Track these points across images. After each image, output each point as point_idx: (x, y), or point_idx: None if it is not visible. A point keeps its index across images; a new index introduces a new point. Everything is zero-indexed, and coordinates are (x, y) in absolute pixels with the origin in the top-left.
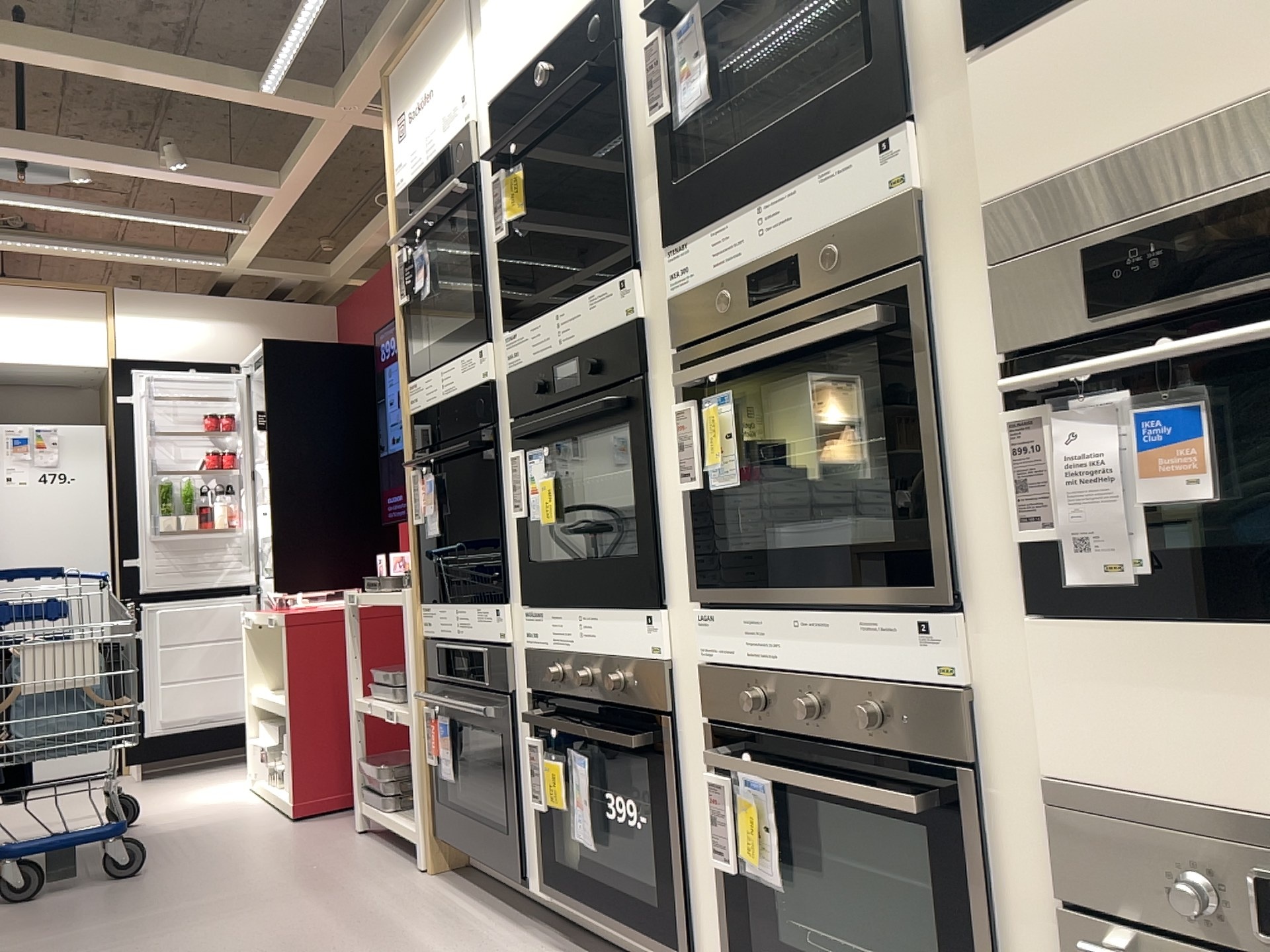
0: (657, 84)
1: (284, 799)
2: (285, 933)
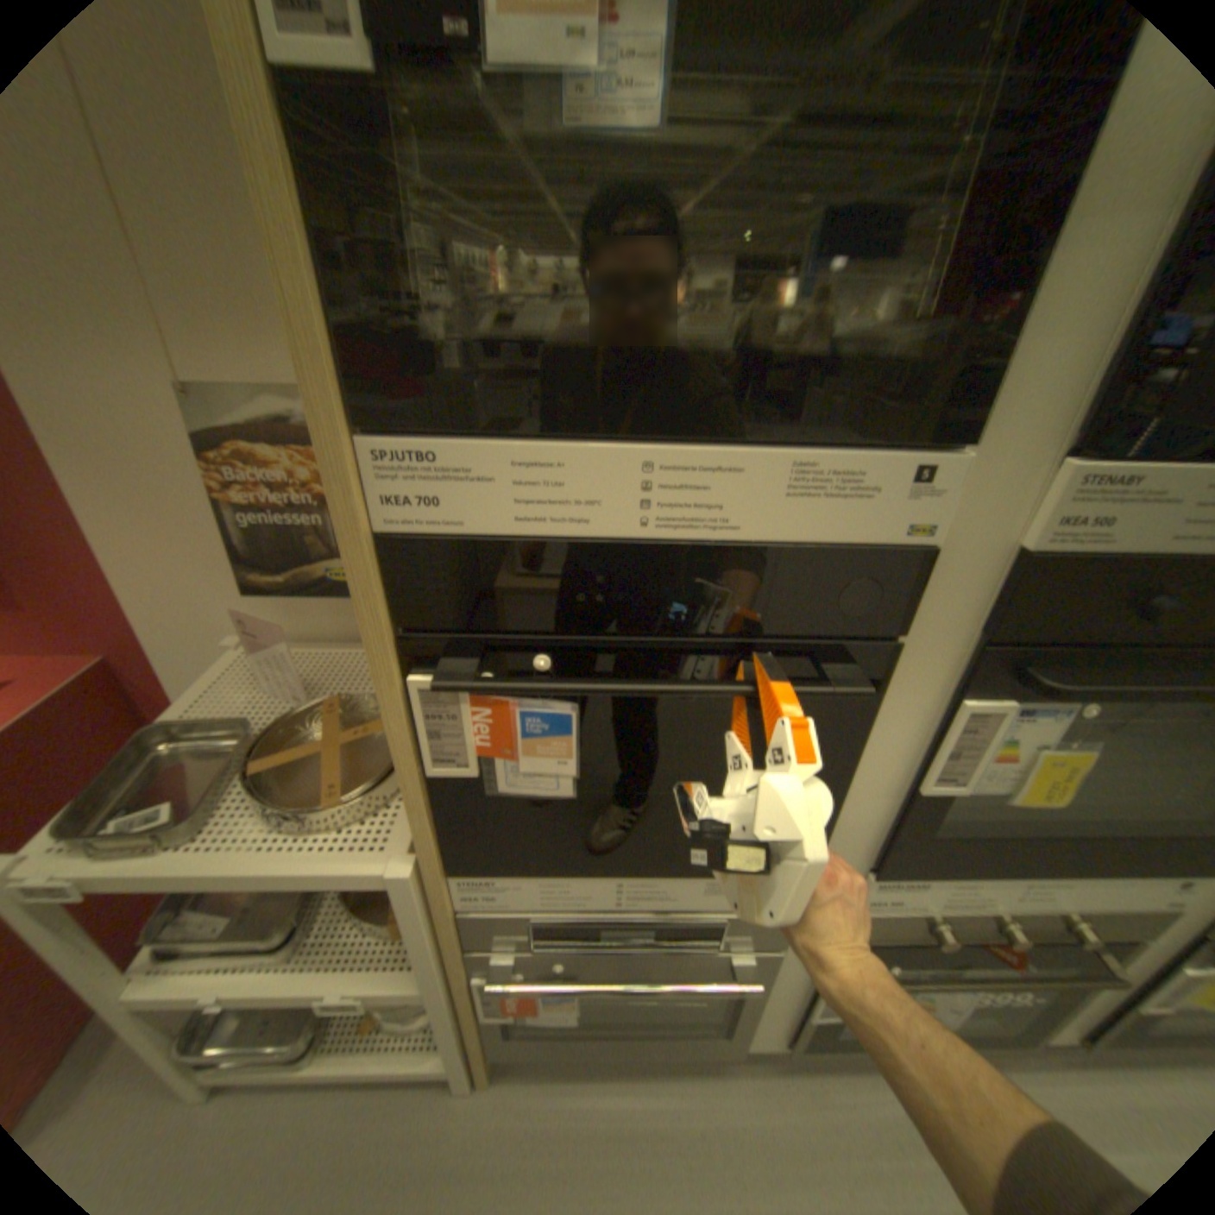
0: None
1: None
2: None
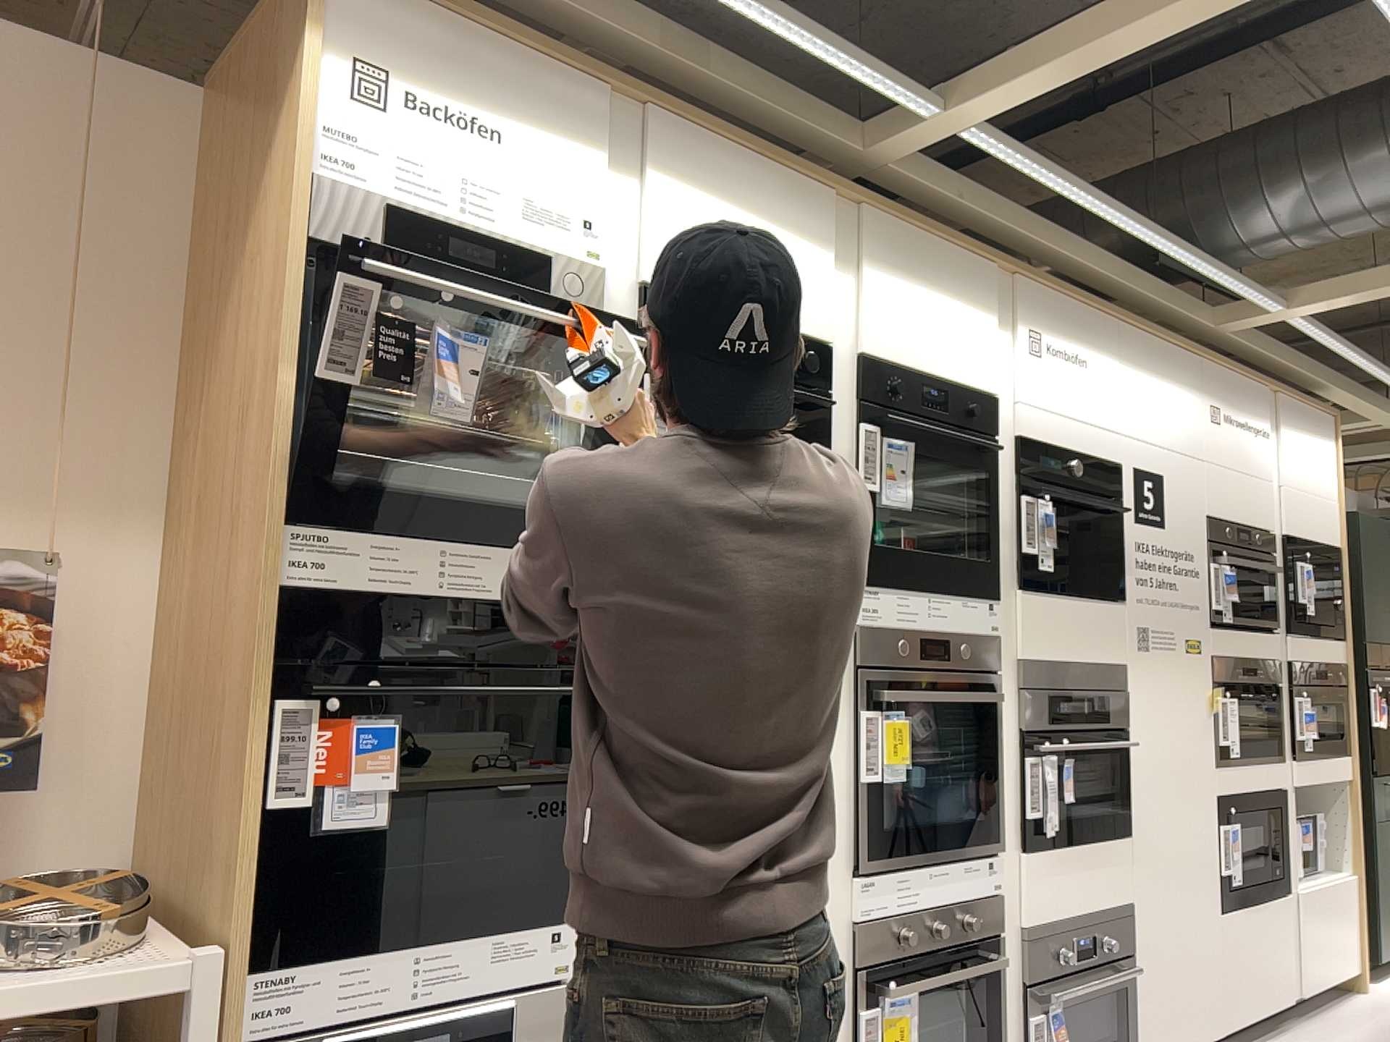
0: (867, 467)
1: None
2: None
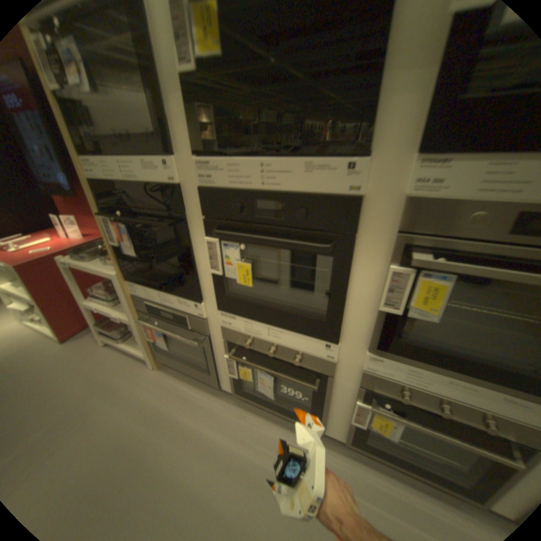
0: None
1: (50, 334)
2: (113, 438)
